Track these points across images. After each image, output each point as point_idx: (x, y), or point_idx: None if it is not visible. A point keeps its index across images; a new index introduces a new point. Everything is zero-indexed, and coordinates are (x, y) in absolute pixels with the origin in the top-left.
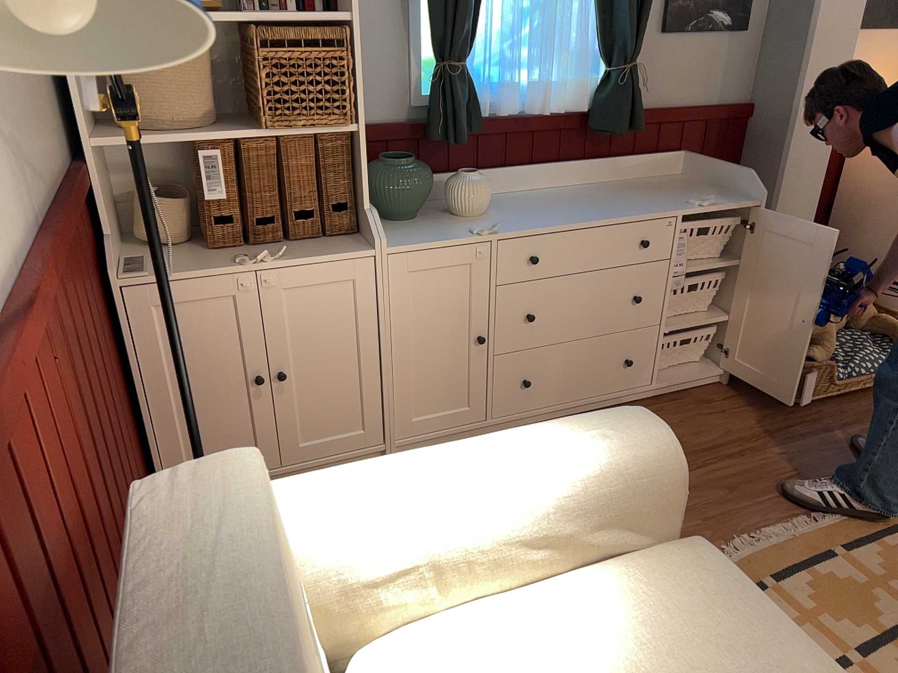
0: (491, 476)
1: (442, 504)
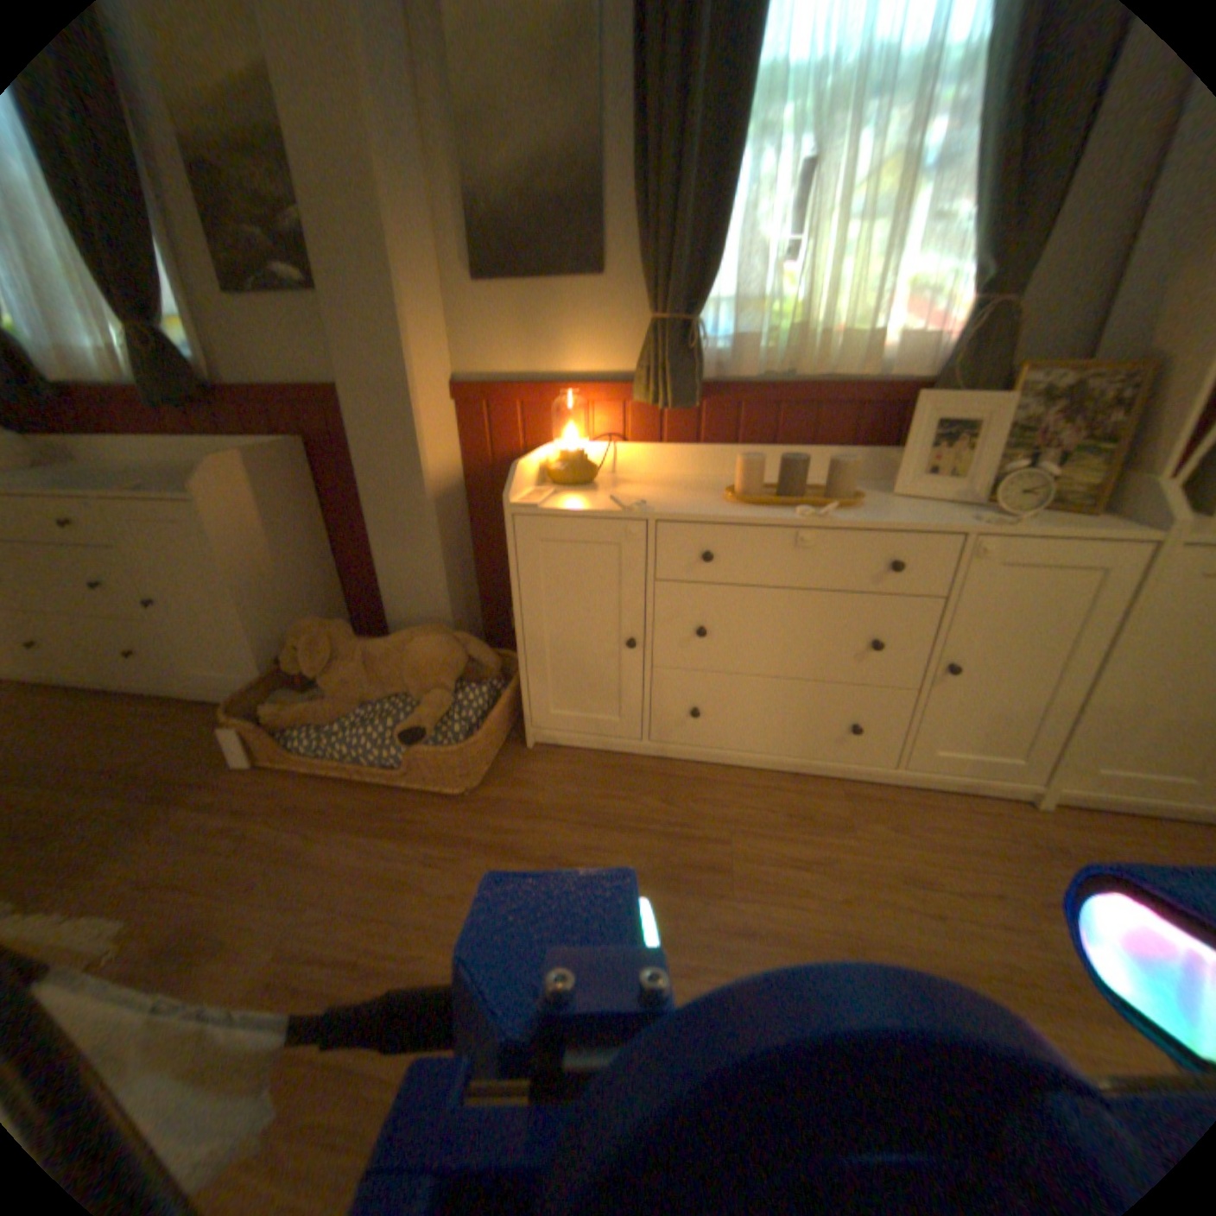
0: None
1: None
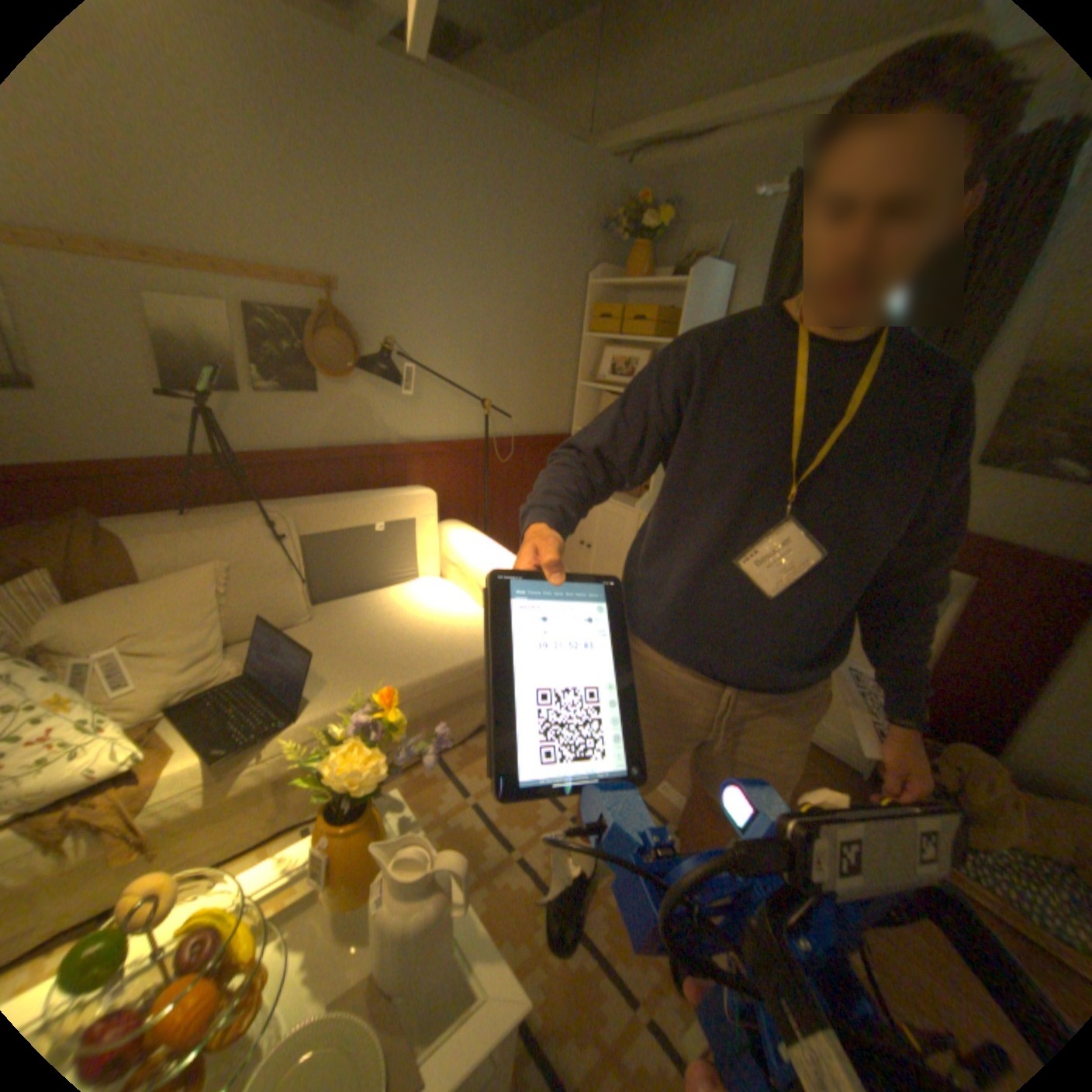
0: (492, 560)
1: (476, 555)
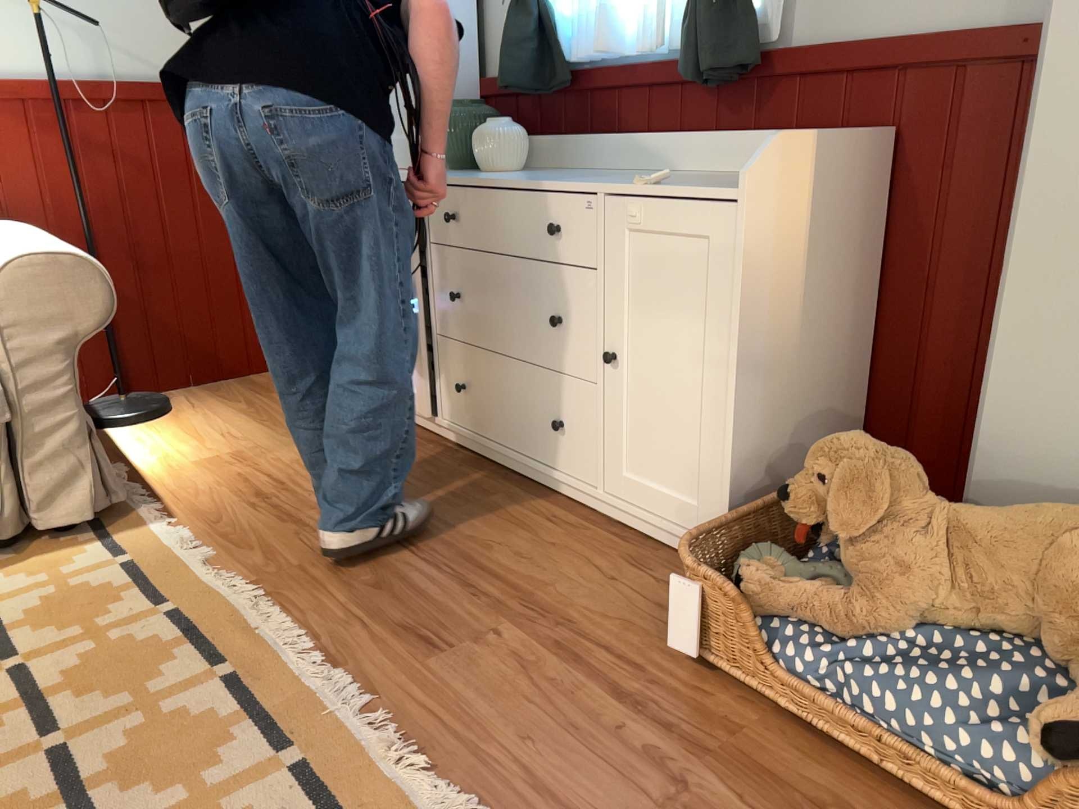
0: None
1: None
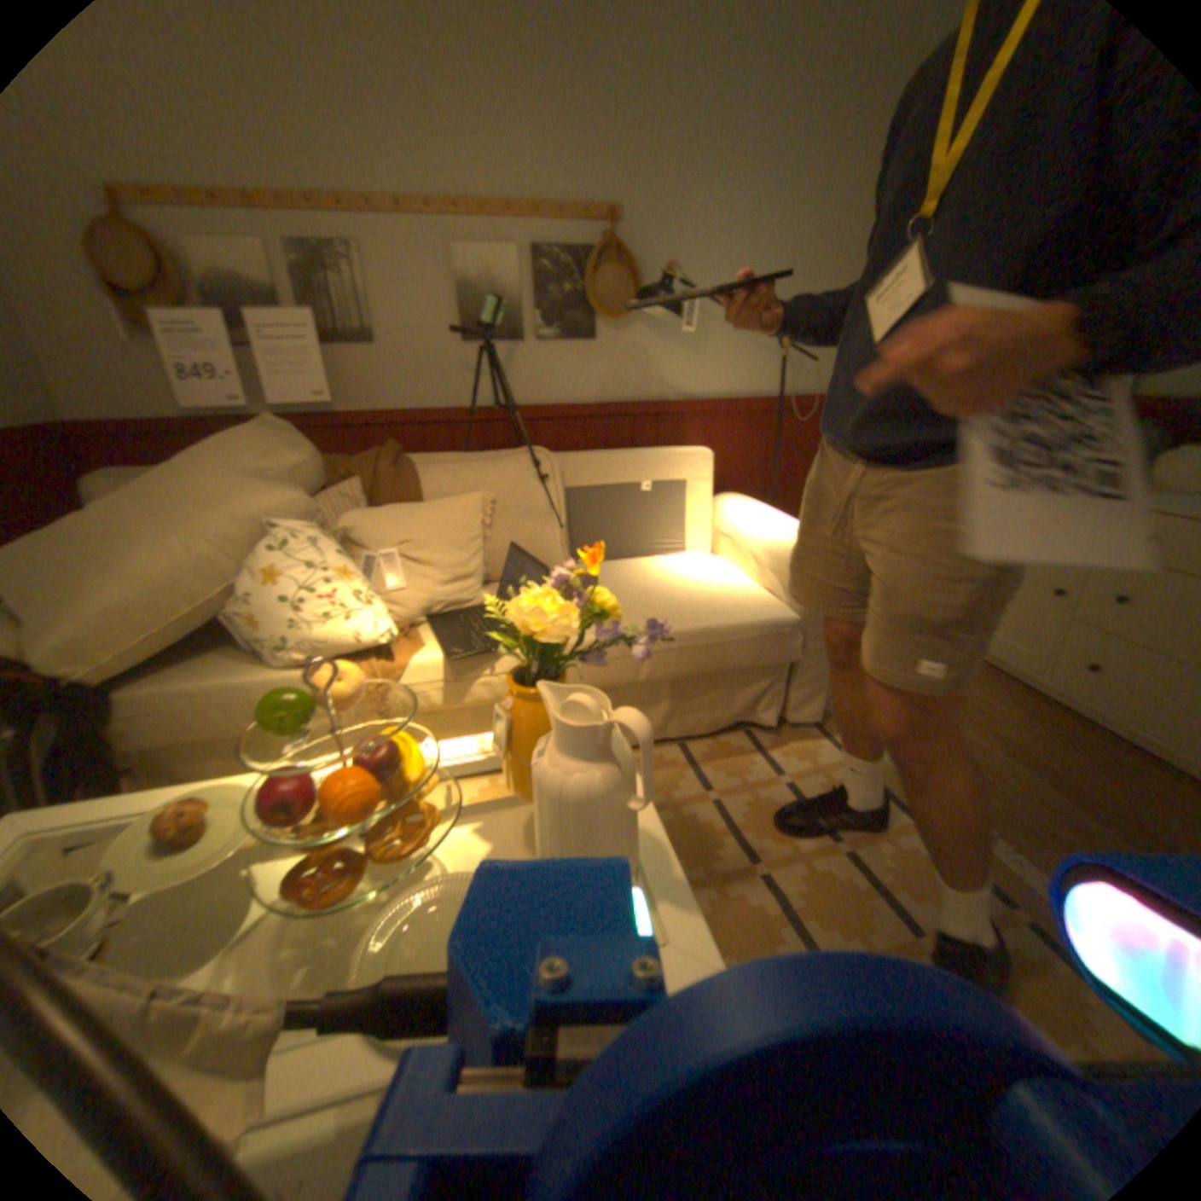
0: (772, 524)
1: (752, 520)
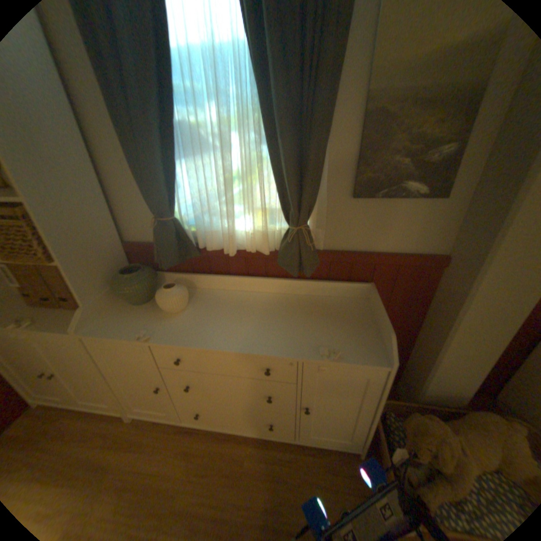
0: None
1: None
